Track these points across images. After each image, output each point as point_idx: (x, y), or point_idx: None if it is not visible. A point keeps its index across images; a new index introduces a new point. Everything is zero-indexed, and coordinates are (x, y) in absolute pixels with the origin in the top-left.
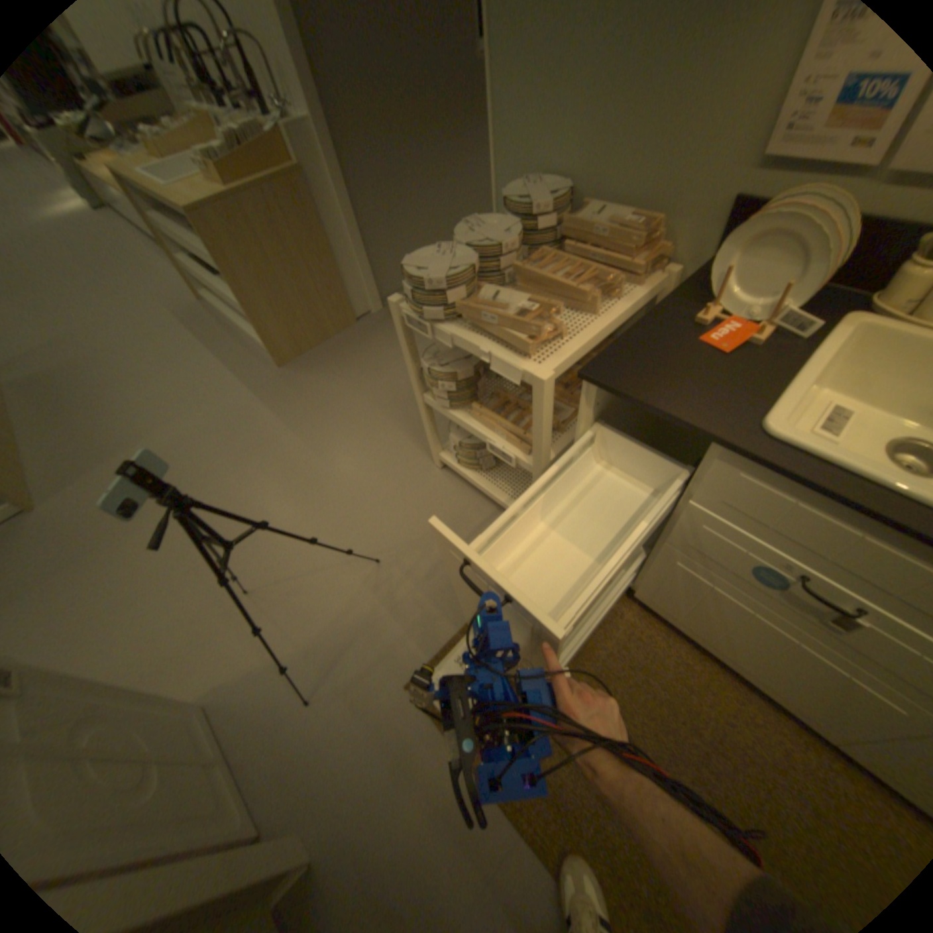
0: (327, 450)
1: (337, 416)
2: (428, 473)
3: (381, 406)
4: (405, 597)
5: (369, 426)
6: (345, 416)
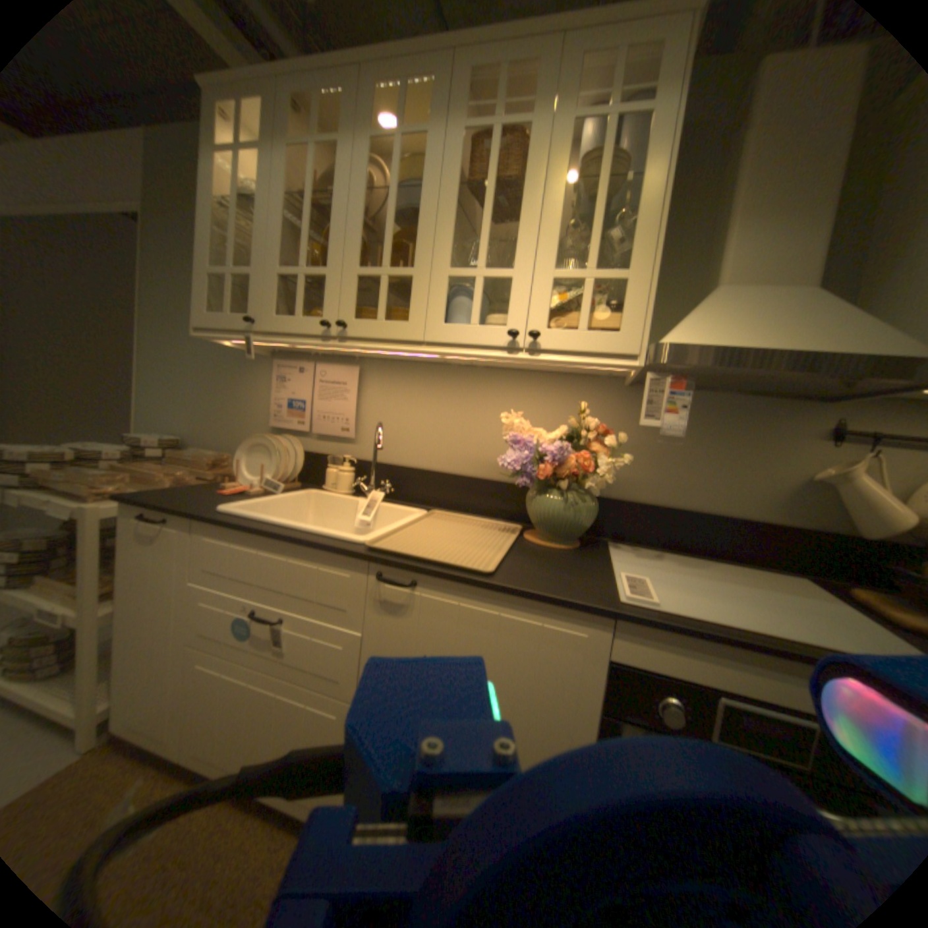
0: None
1: None
2: None
3: None
4: None
5: None
6: None
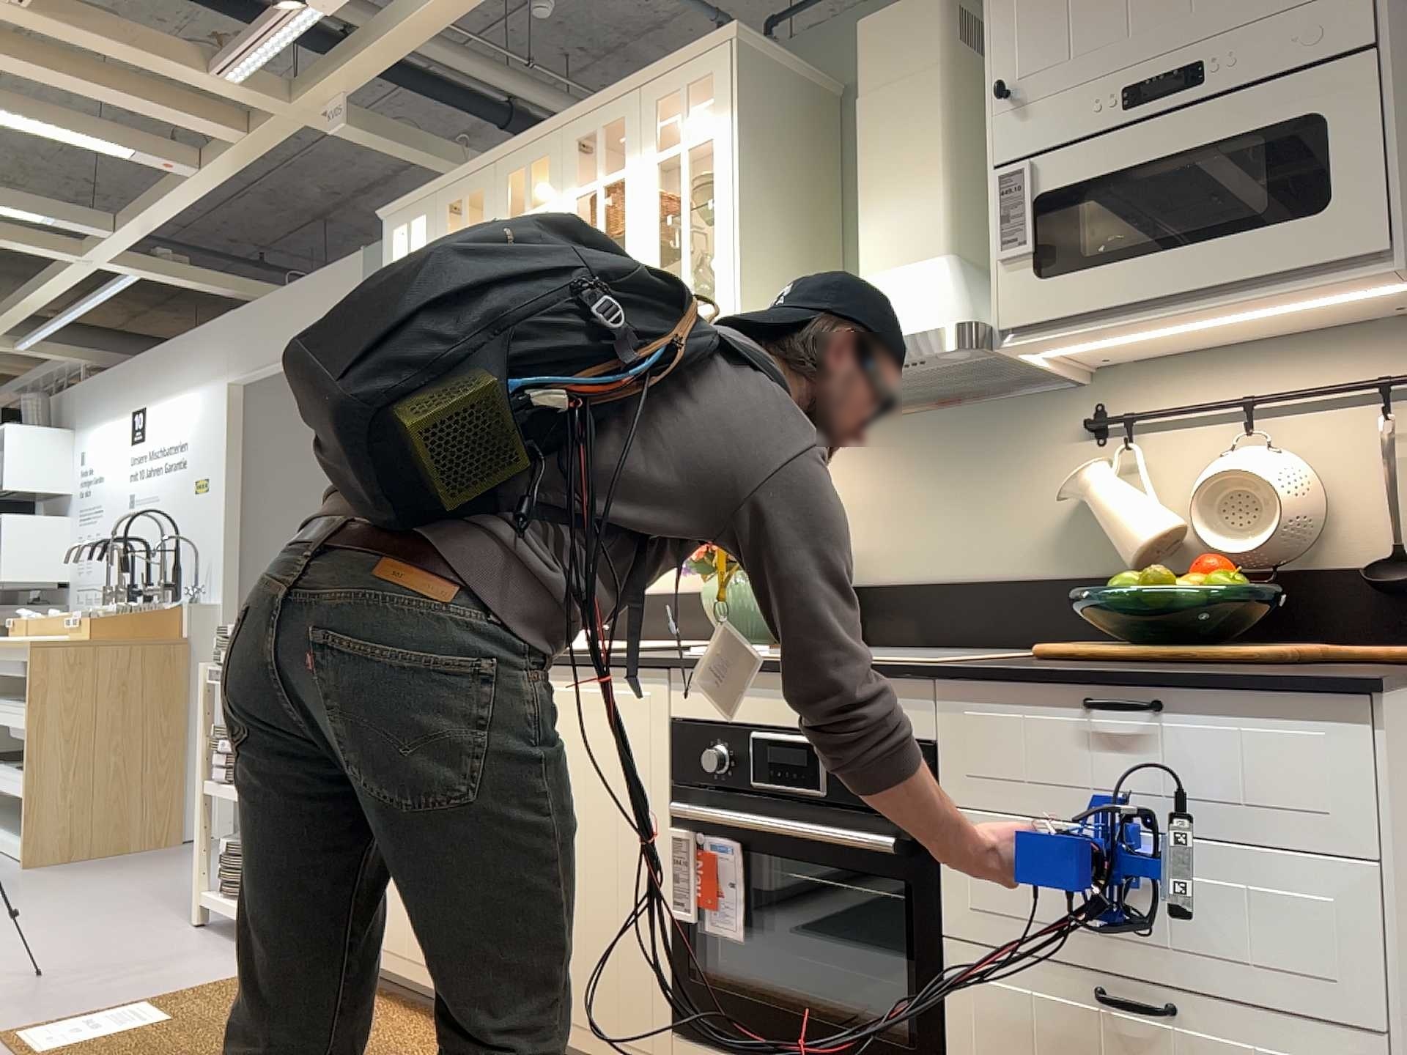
0: (42, 914)
1: (83, 895)
2: (176, 928)
3: (158, 890)
4: (54, 992)
5: (124, 901)
6: (96, 895)
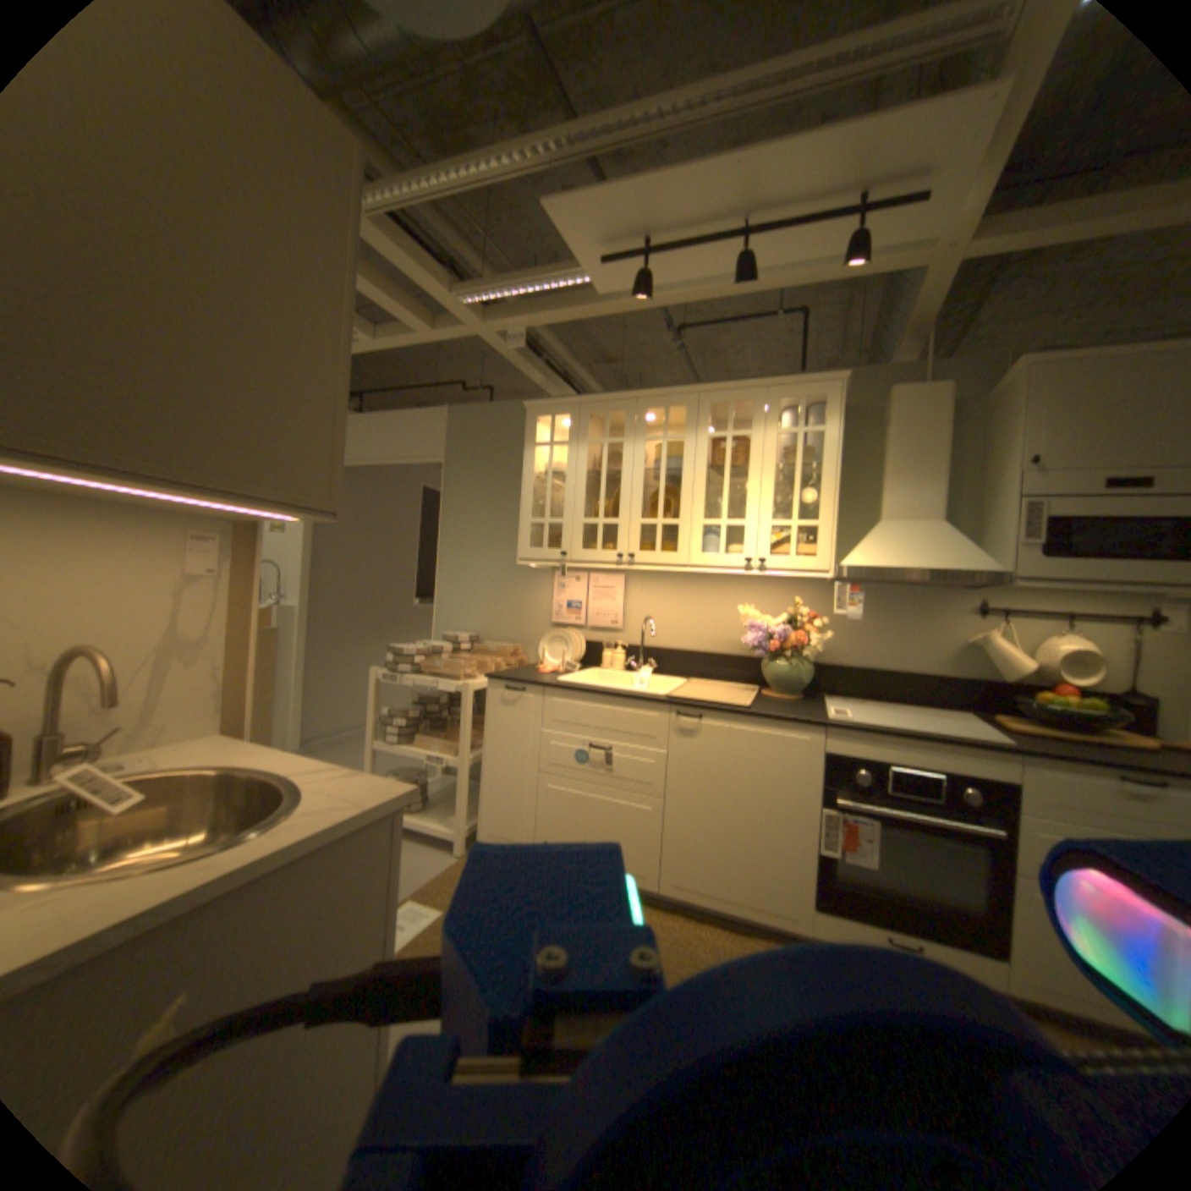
0: None
1: None
2: None
3: None
4: None
5: None
6: None
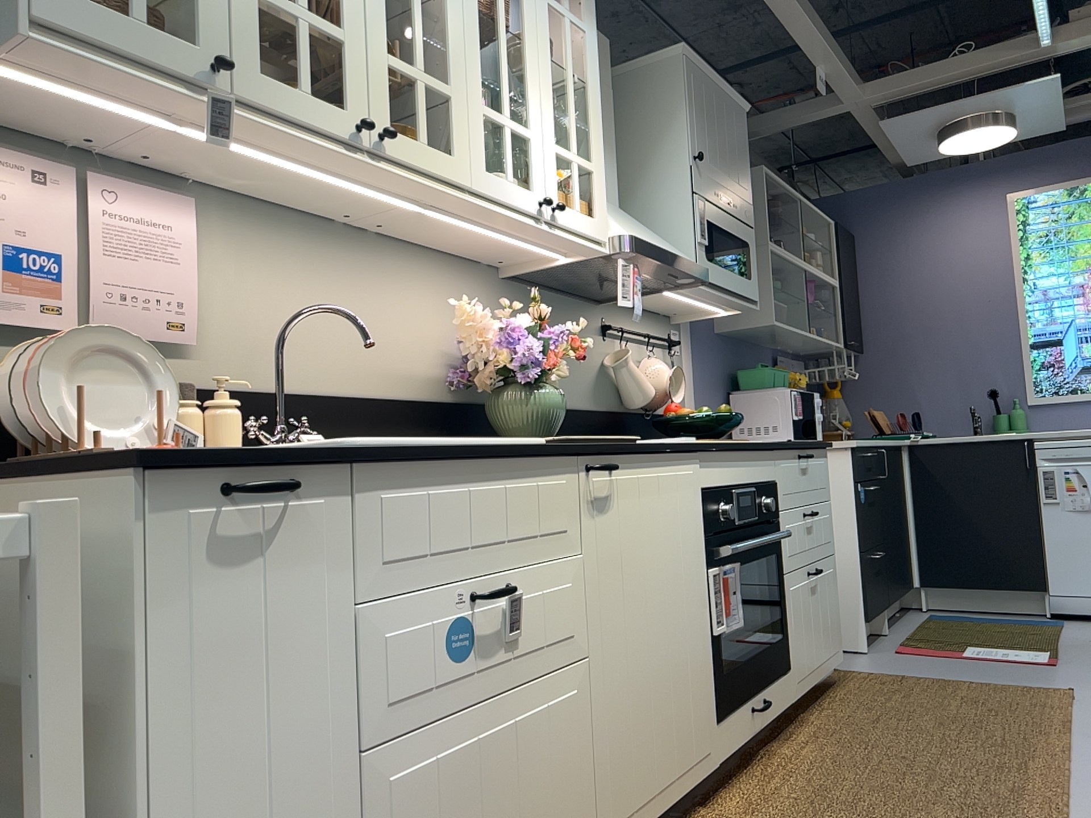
0: None
1: None
2: None
3: None
4: None
5: None
6: None
